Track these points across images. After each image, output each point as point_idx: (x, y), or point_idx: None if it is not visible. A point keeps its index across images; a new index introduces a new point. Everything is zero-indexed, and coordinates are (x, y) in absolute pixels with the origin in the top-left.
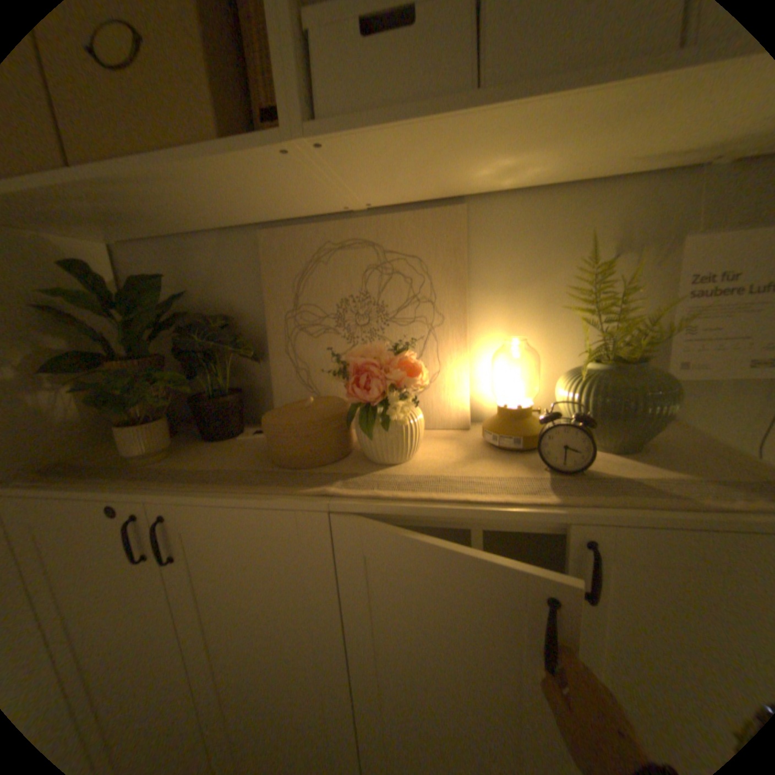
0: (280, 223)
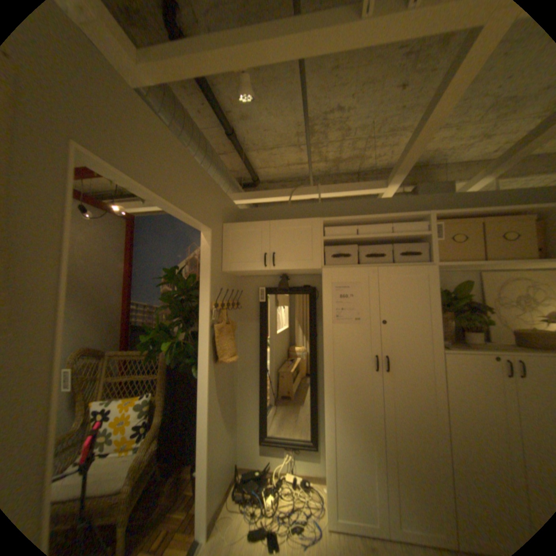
0: (492, 272)
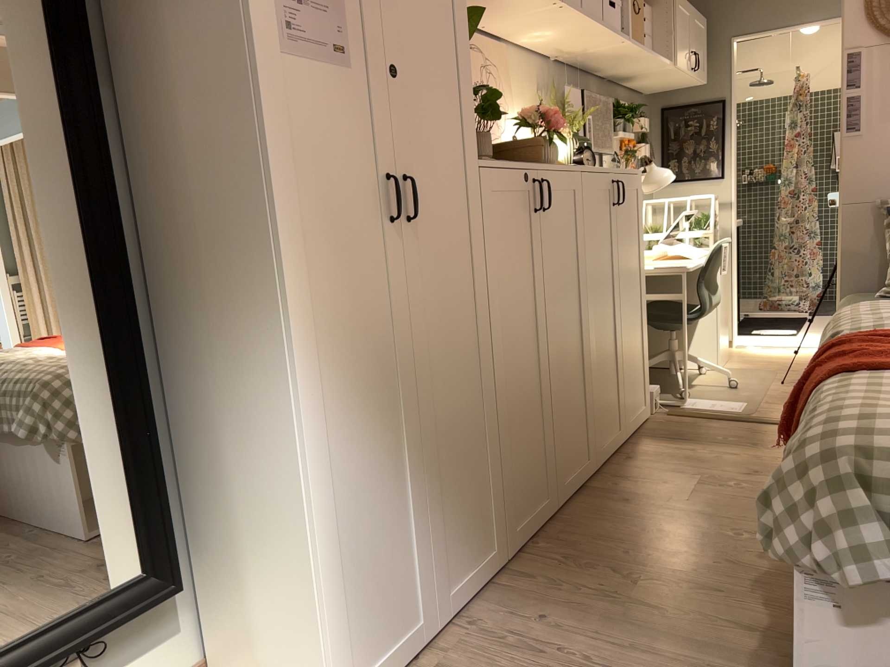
0: None
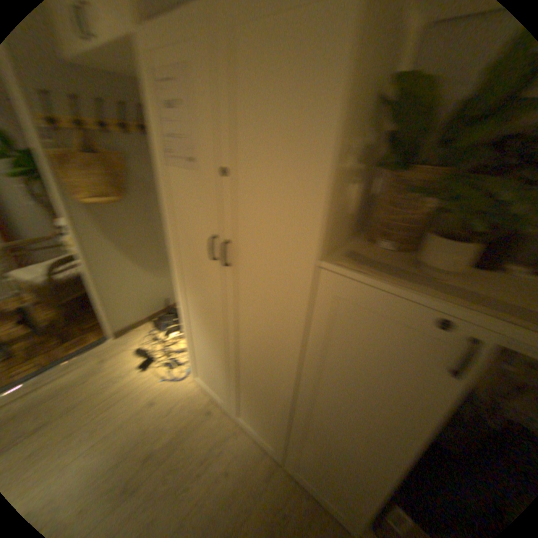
0: None
